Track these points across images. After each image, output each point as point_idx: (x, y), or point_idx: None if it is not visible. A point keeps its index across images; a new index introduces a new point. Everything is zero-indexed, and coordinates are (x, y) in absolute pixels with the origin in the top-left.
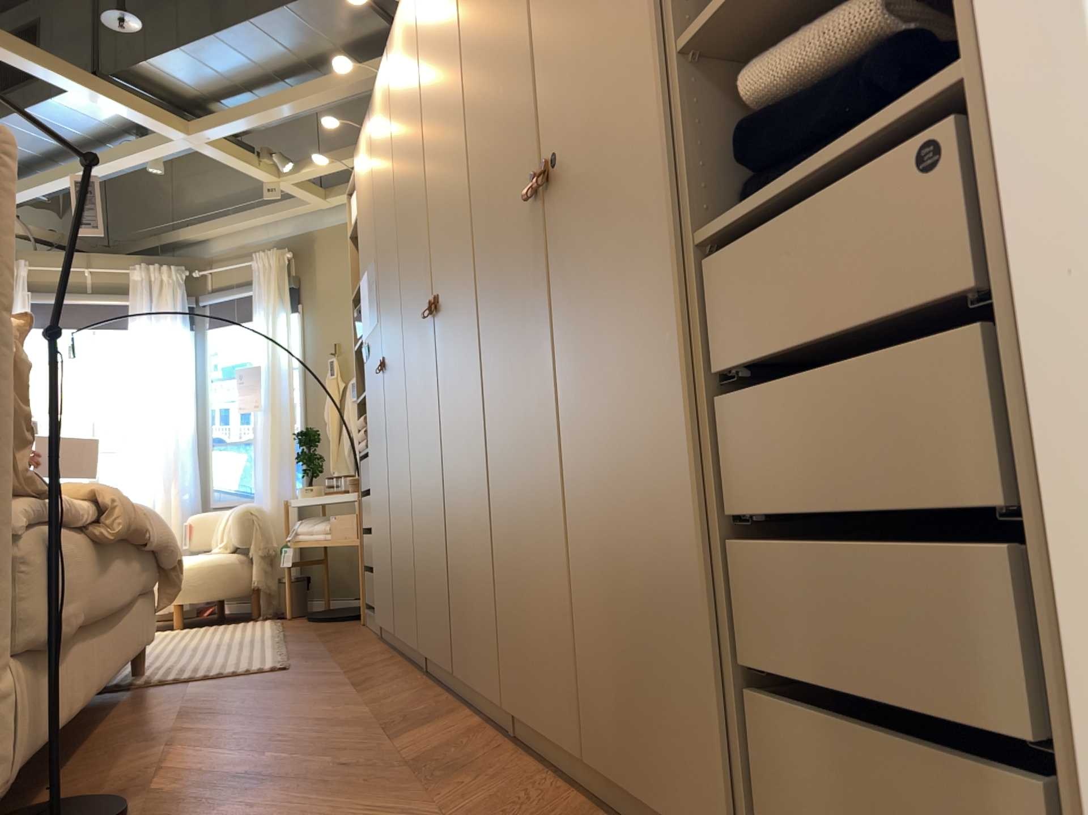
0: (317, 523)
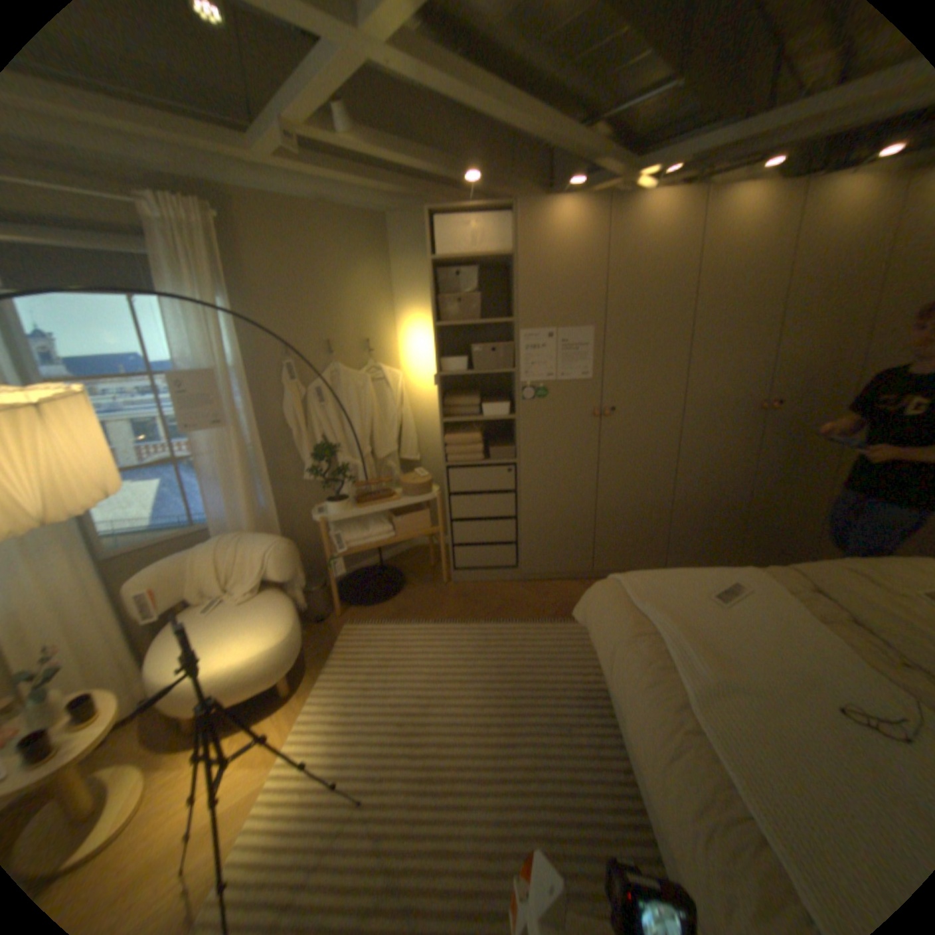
0: (360, 531)
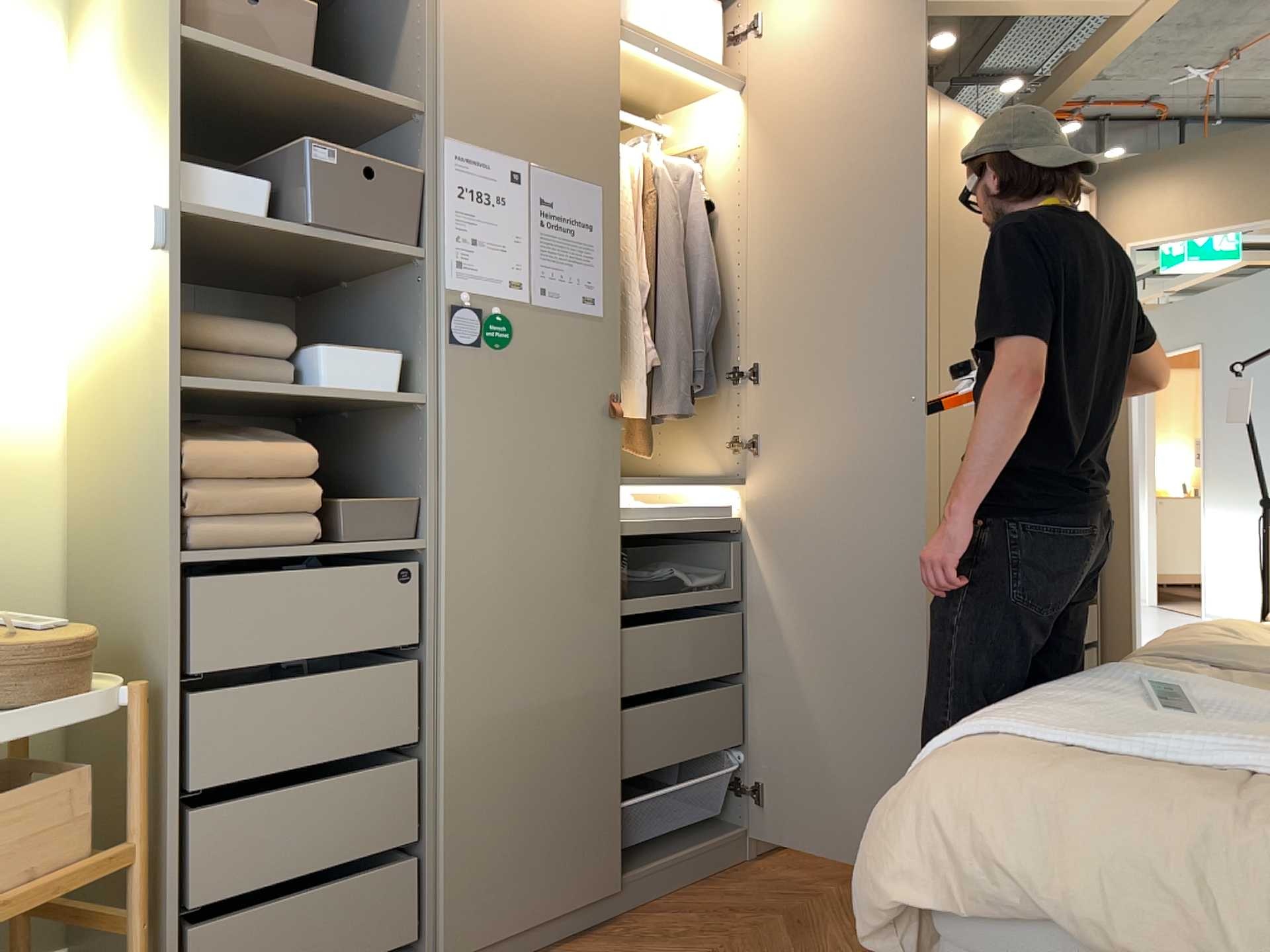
0: None
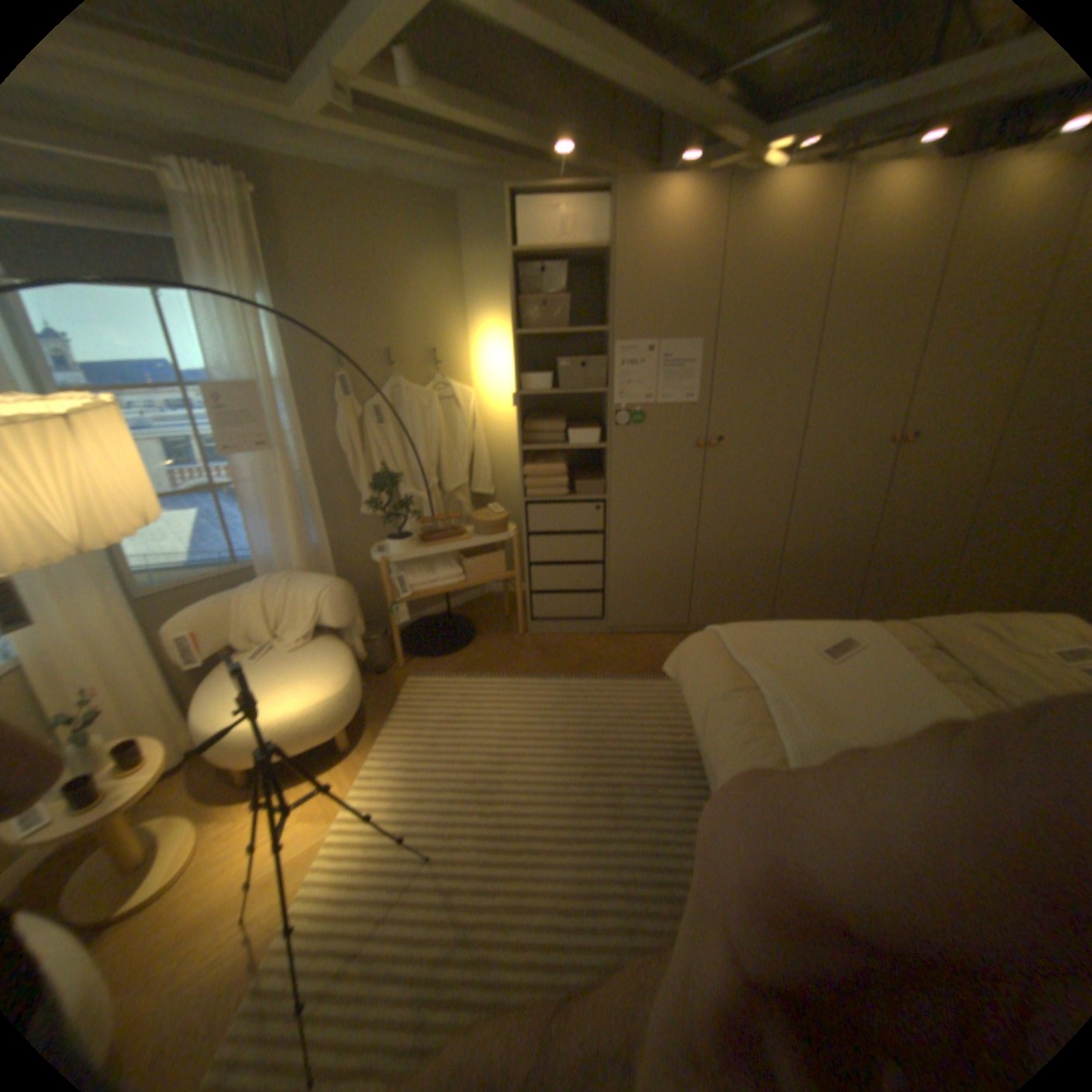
0: (428, 574)
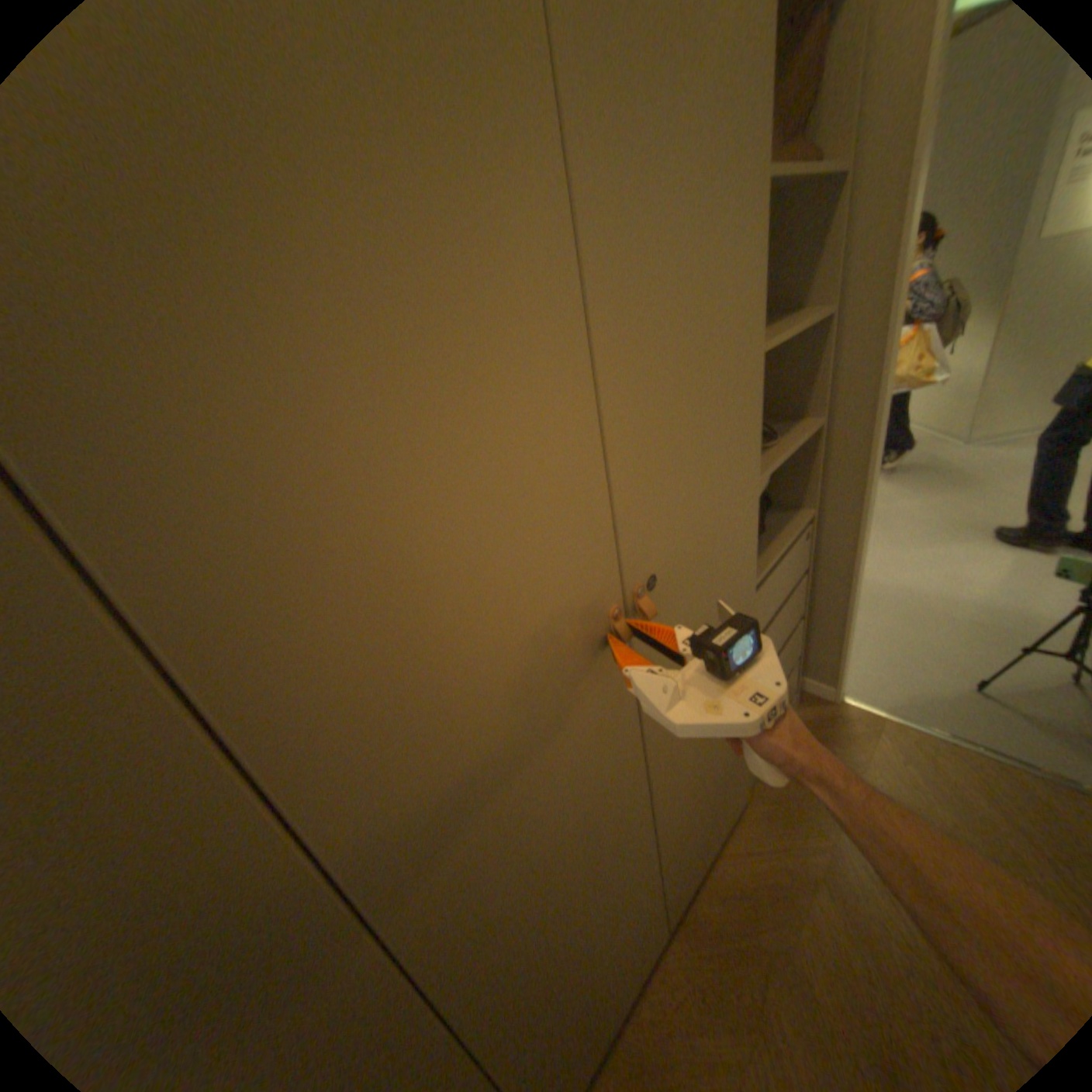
0: None
